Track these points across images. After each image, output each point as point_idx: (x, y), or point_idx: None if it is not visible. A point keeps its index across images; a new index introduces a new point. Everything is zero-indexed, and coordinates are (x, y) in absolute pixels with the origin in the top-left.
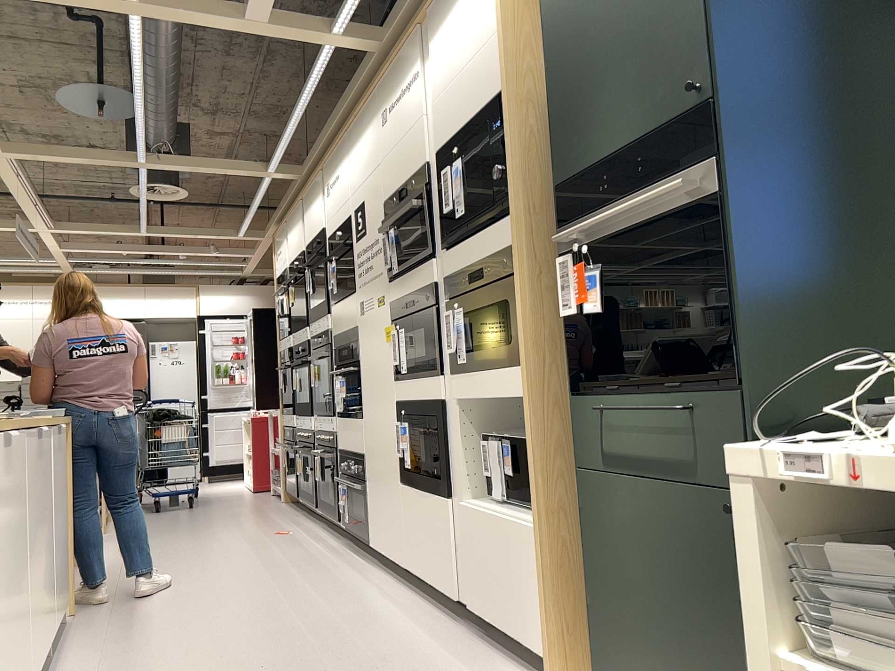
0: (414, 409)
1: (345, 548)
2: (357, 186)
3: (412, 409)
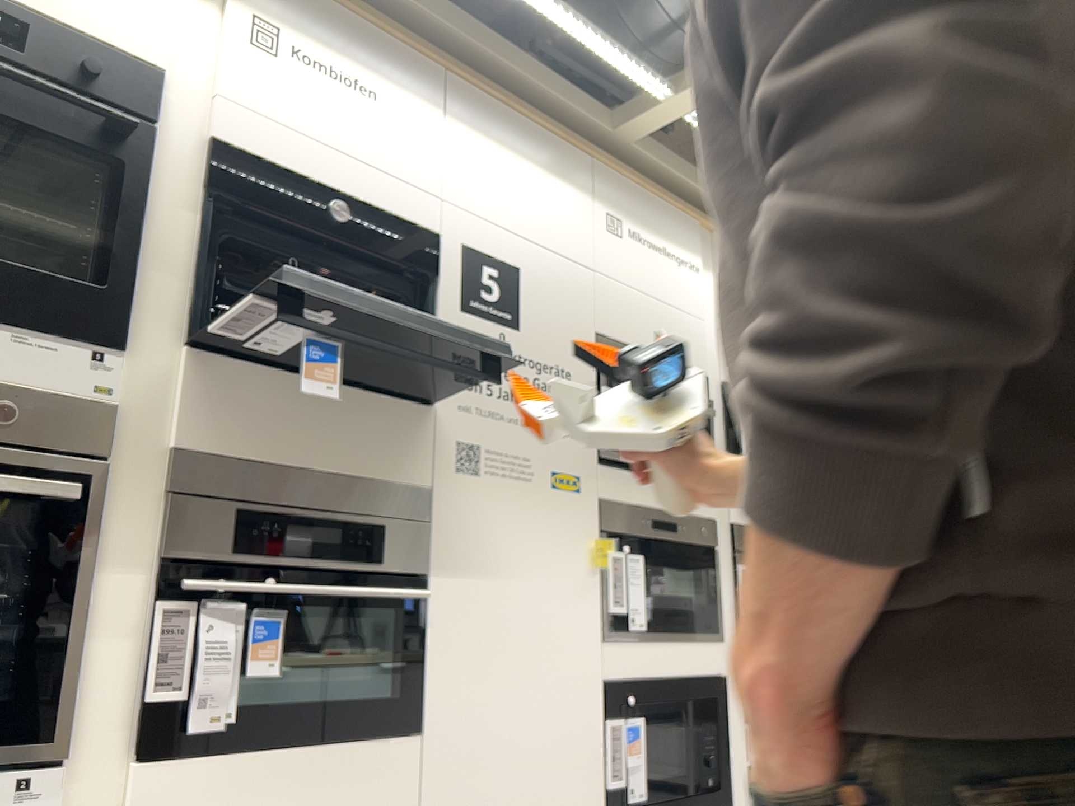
0: (664, 690)
1: None
2: (492, 216)
3: (660, 691)
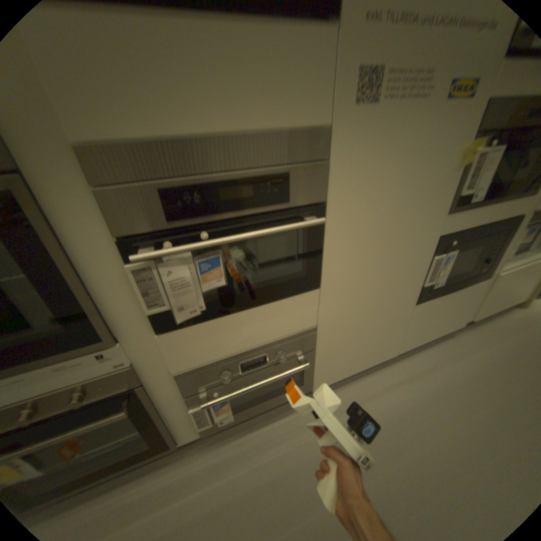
0: (478, 233)
1: (232, 442)
2: None
3: (475, 234)
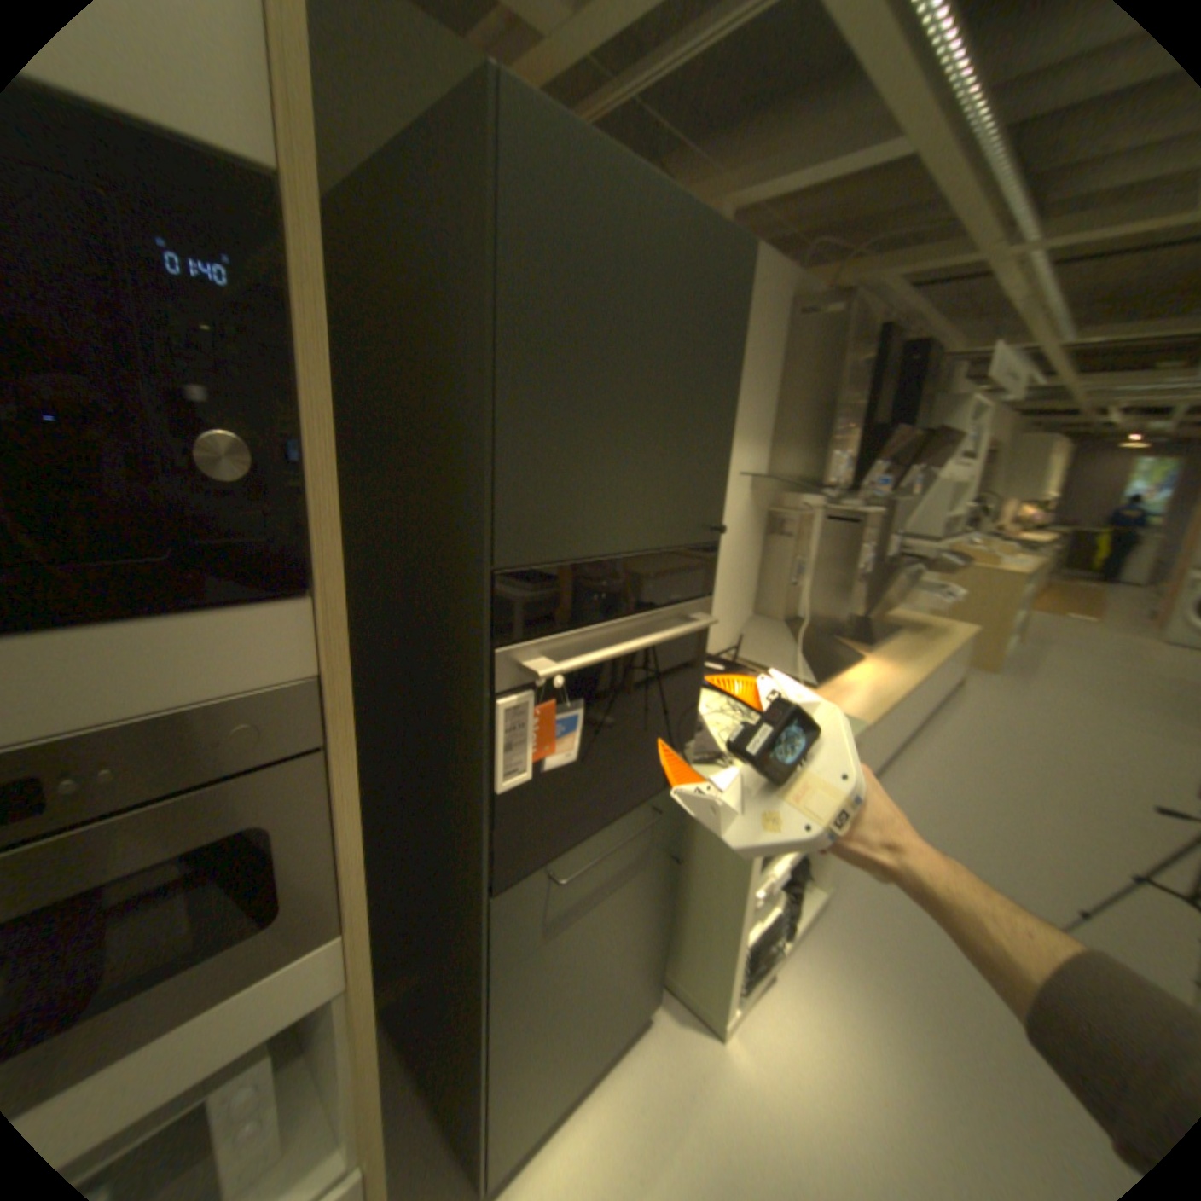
0: None
1: None
2: None
3: None
